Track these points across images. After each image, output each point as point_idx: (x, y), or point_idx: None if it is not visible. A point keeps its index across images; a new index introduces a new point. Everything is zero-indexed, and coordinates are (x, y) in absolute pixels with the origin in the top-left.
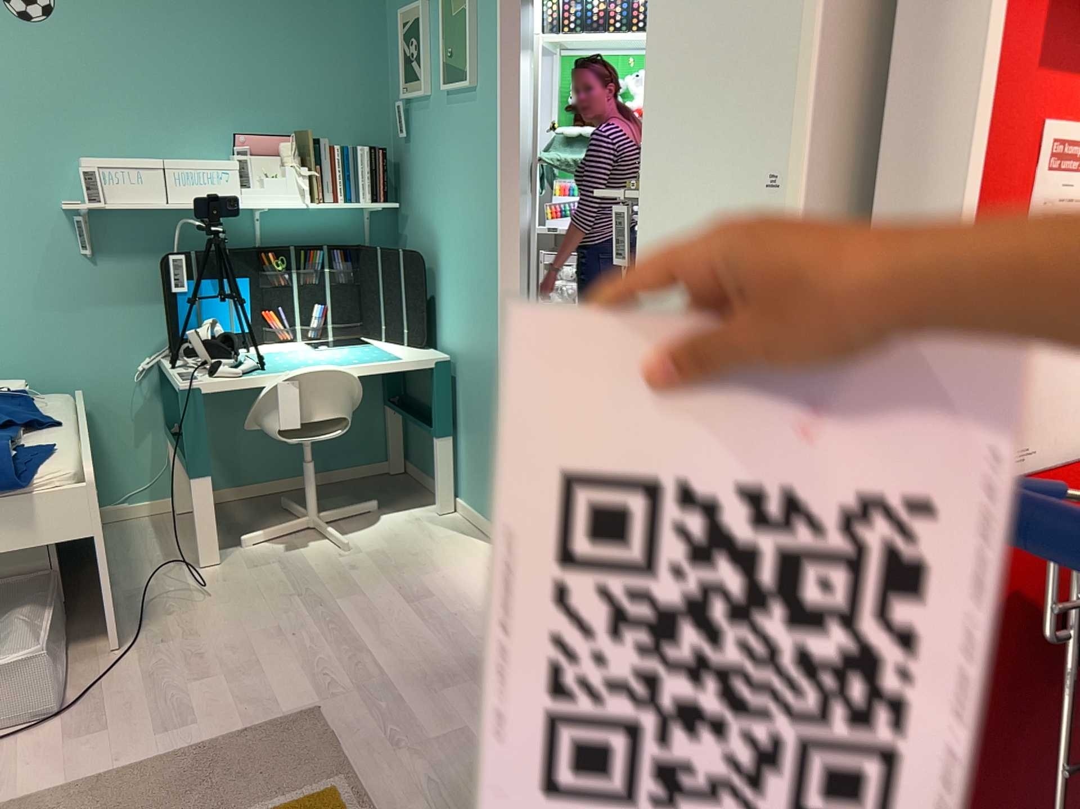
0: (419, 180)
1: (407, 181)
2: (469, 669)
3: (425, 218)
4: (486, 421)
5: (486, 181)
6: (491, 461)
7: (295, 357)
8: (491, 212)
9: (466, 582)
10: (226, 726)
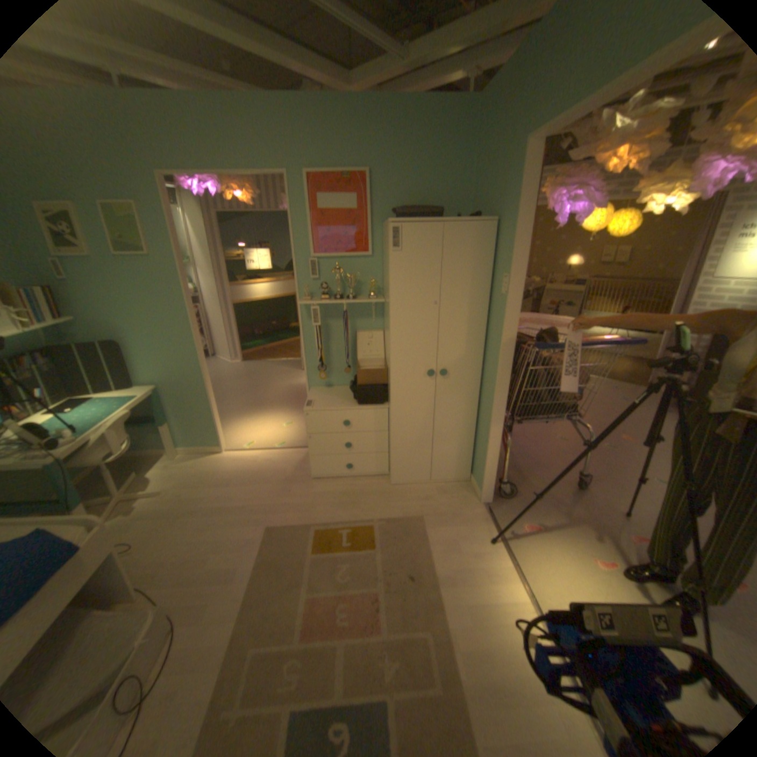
0: (87, 302)
1: (69, 303)
2: (285, 483)
3: (101, 323)
4: (195, 406)
5: (172, 300)
6: (204, 422)
7: (67, 421)
8: (179, 314)
9: (234, 468)
10: (250, 557)
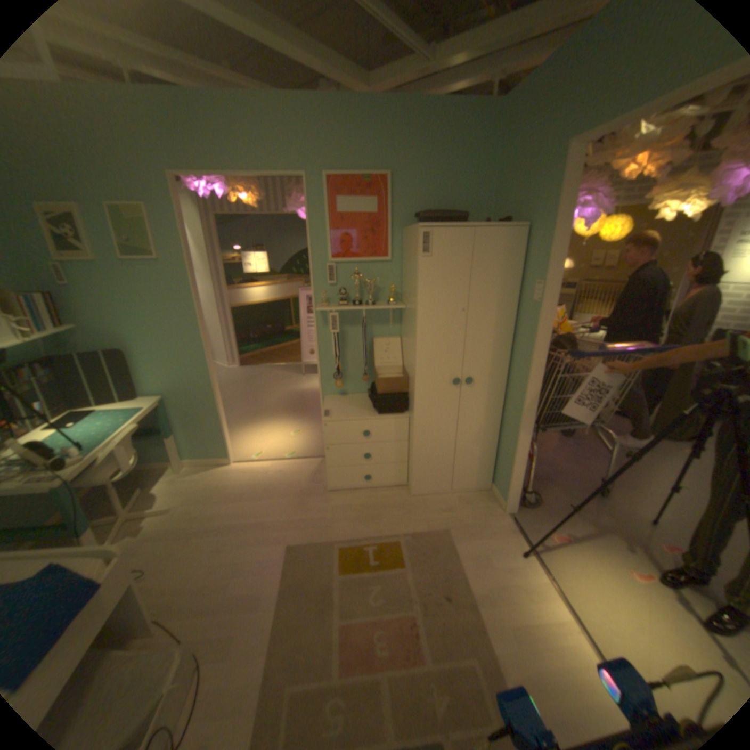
0: (87, 309)
1: (67, 311)
2: (300, 497)
3: (103, 331)
4: (202, 417)
5: (180, 307)
6: (211, 433)
7: (69, 438)
8: (187, 321)
9: (243, 481)
10: (272, 581)
